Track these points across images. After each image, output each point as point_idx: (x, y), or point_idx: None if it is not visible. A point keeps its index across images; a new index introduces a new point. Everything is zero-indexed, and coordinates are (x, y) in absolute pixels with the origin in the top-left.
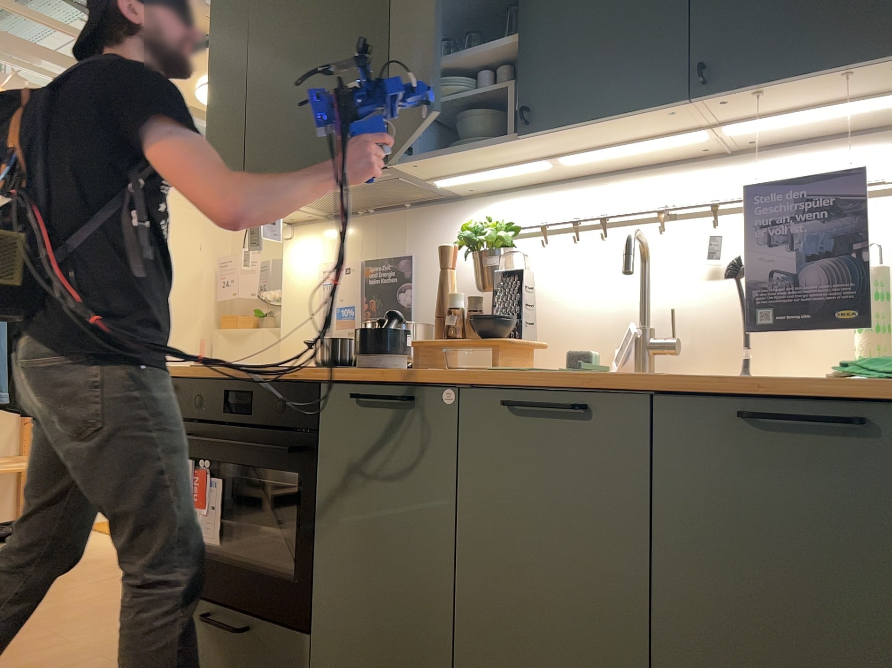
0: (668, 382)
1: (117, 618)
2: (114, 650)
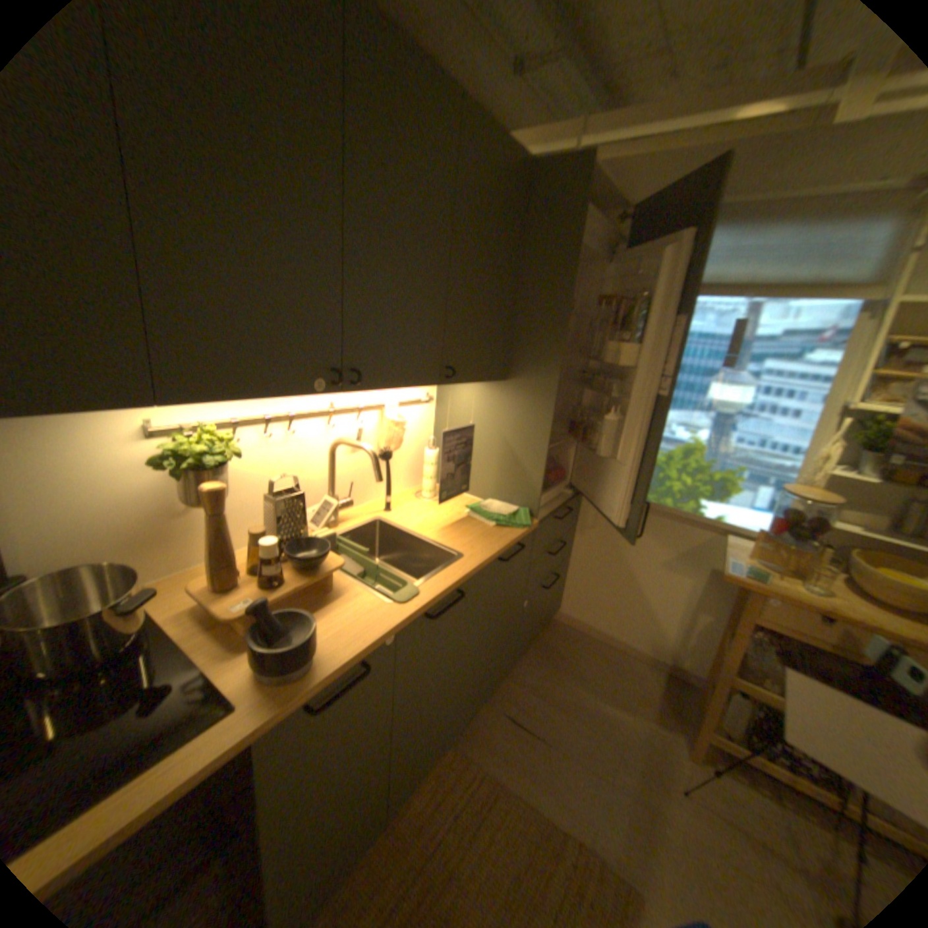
0: (487, 562)
1: None
2: None
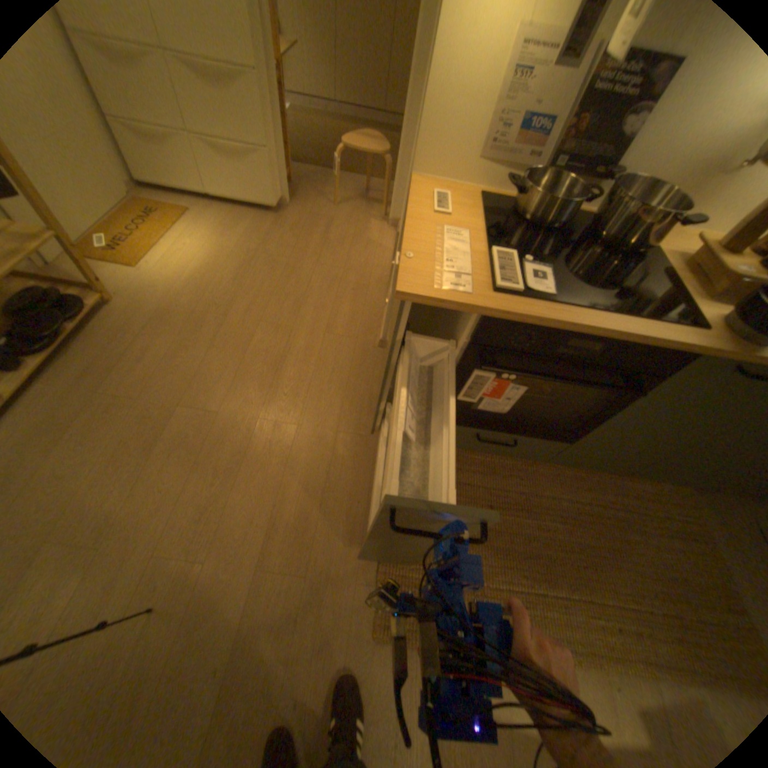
0: None
1: (288, 384)
2: (335, 420)
